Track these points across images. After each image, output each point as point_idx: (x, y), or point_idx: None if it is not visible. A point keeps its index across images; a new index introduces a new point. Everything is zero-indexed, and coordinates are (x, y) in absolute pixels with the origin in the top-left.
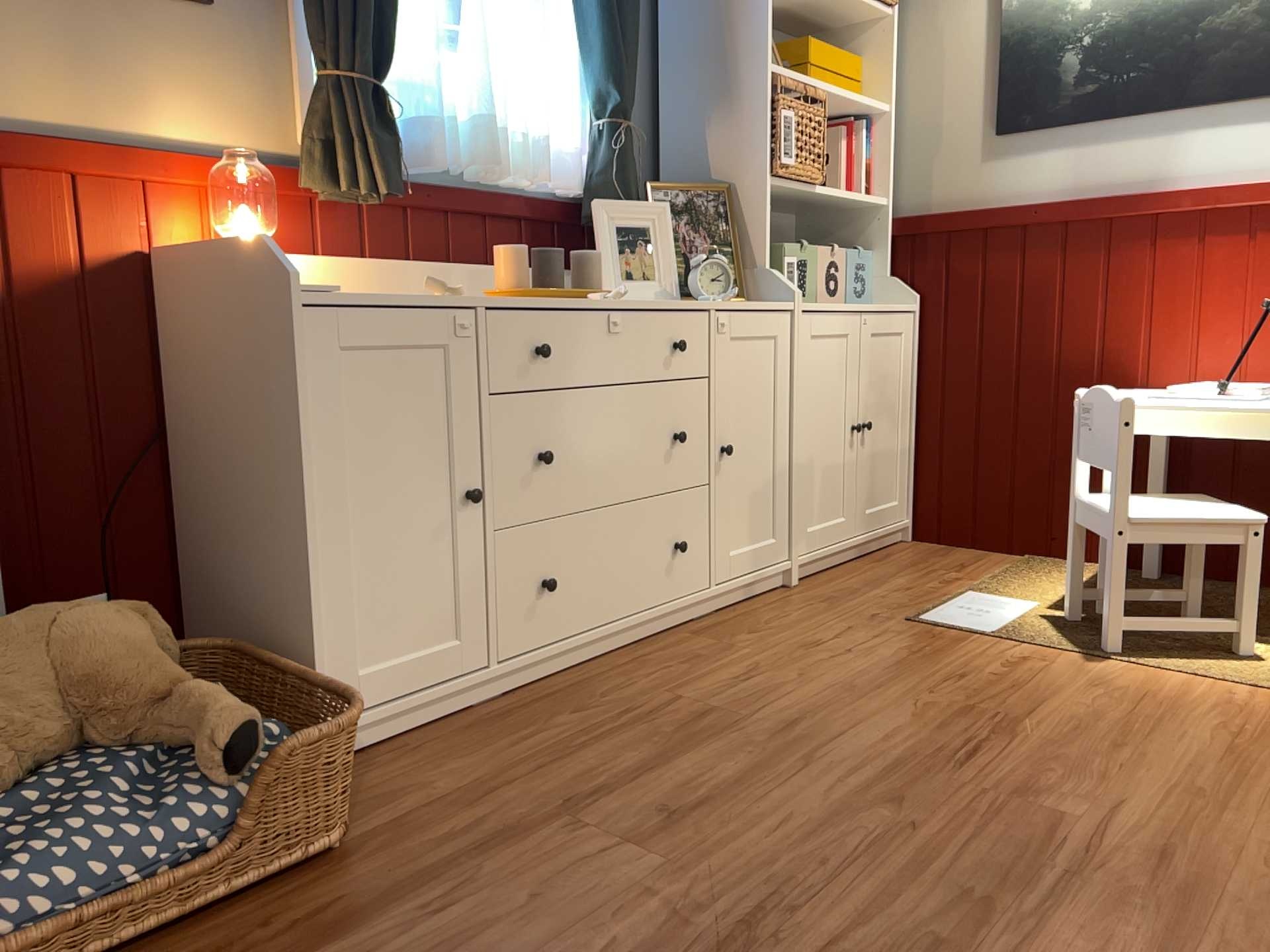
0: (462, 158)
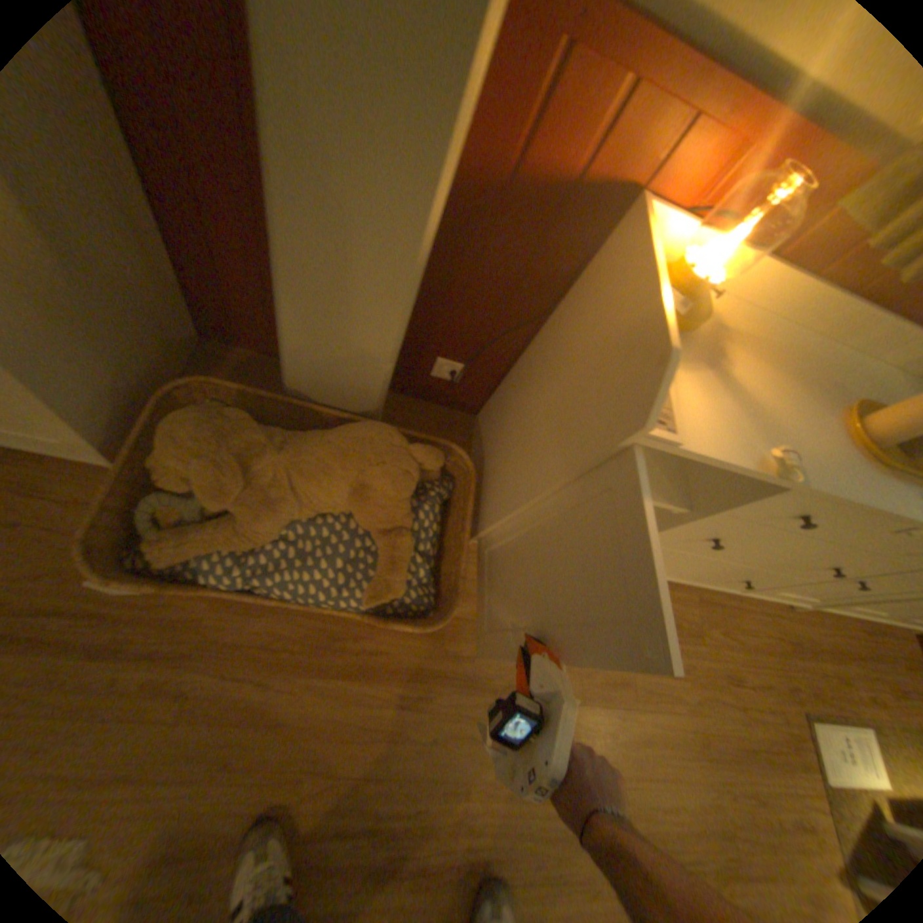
0: None
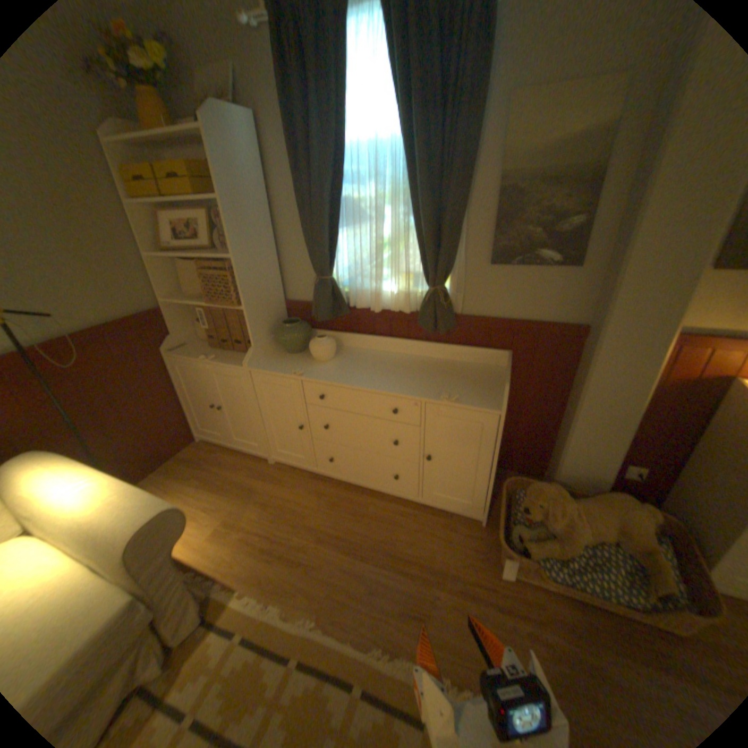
0: None
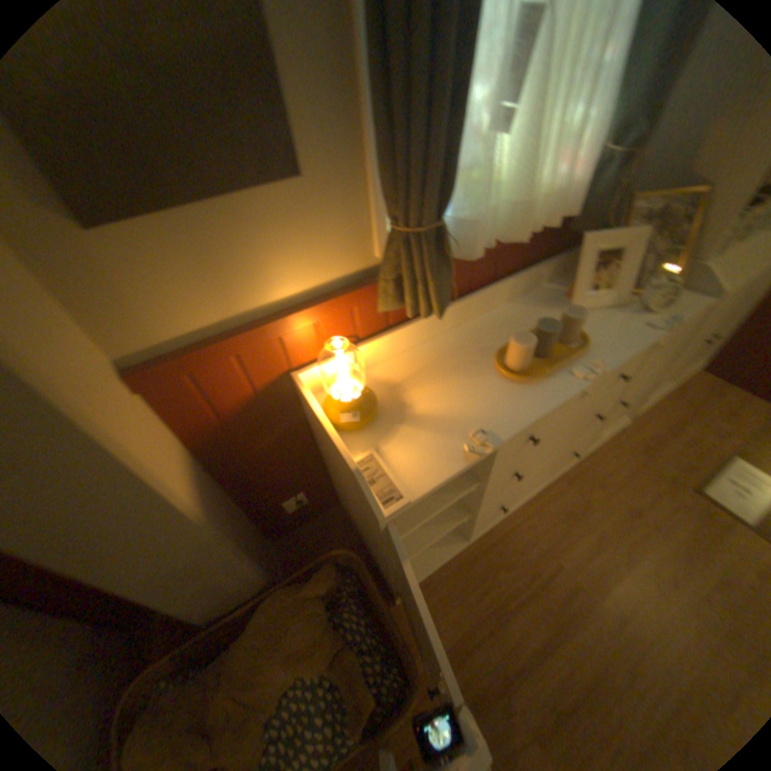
0: (494, 227)
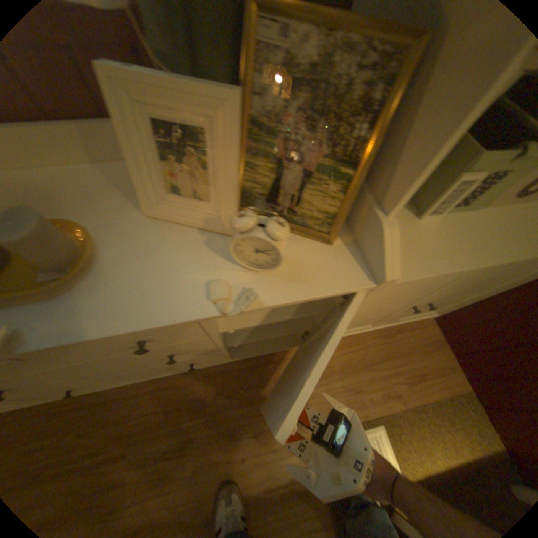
0: None
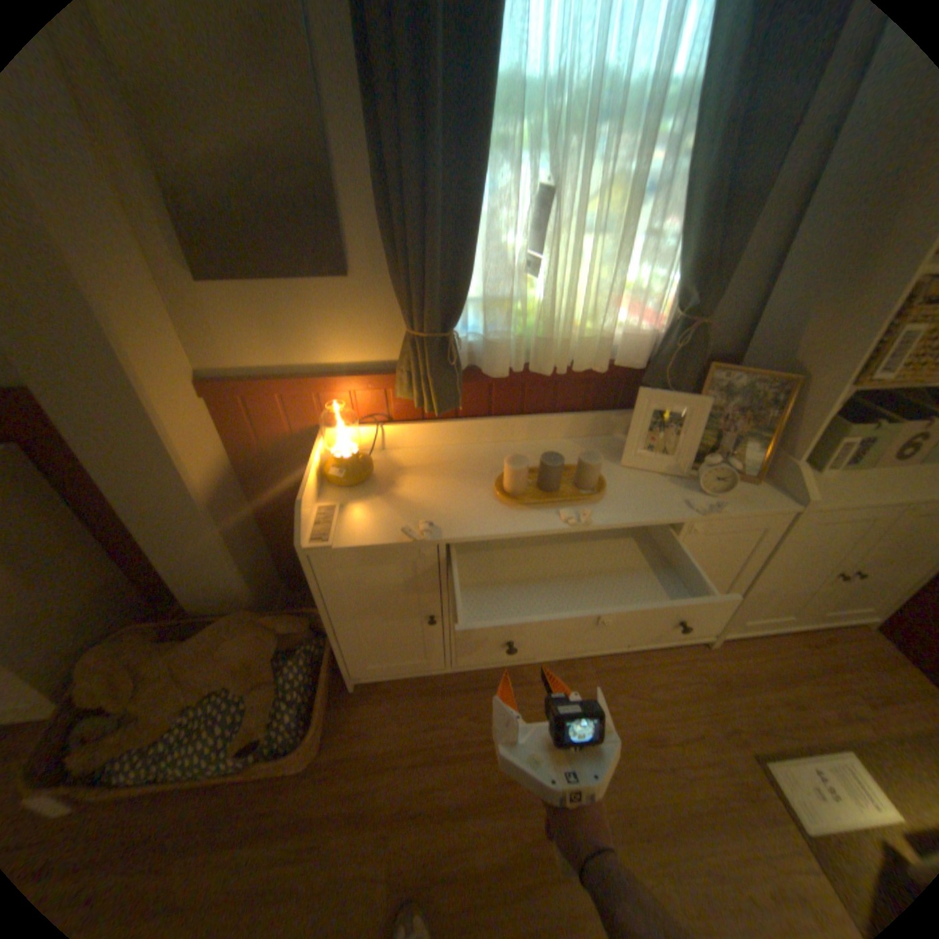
0: (532, 357)
